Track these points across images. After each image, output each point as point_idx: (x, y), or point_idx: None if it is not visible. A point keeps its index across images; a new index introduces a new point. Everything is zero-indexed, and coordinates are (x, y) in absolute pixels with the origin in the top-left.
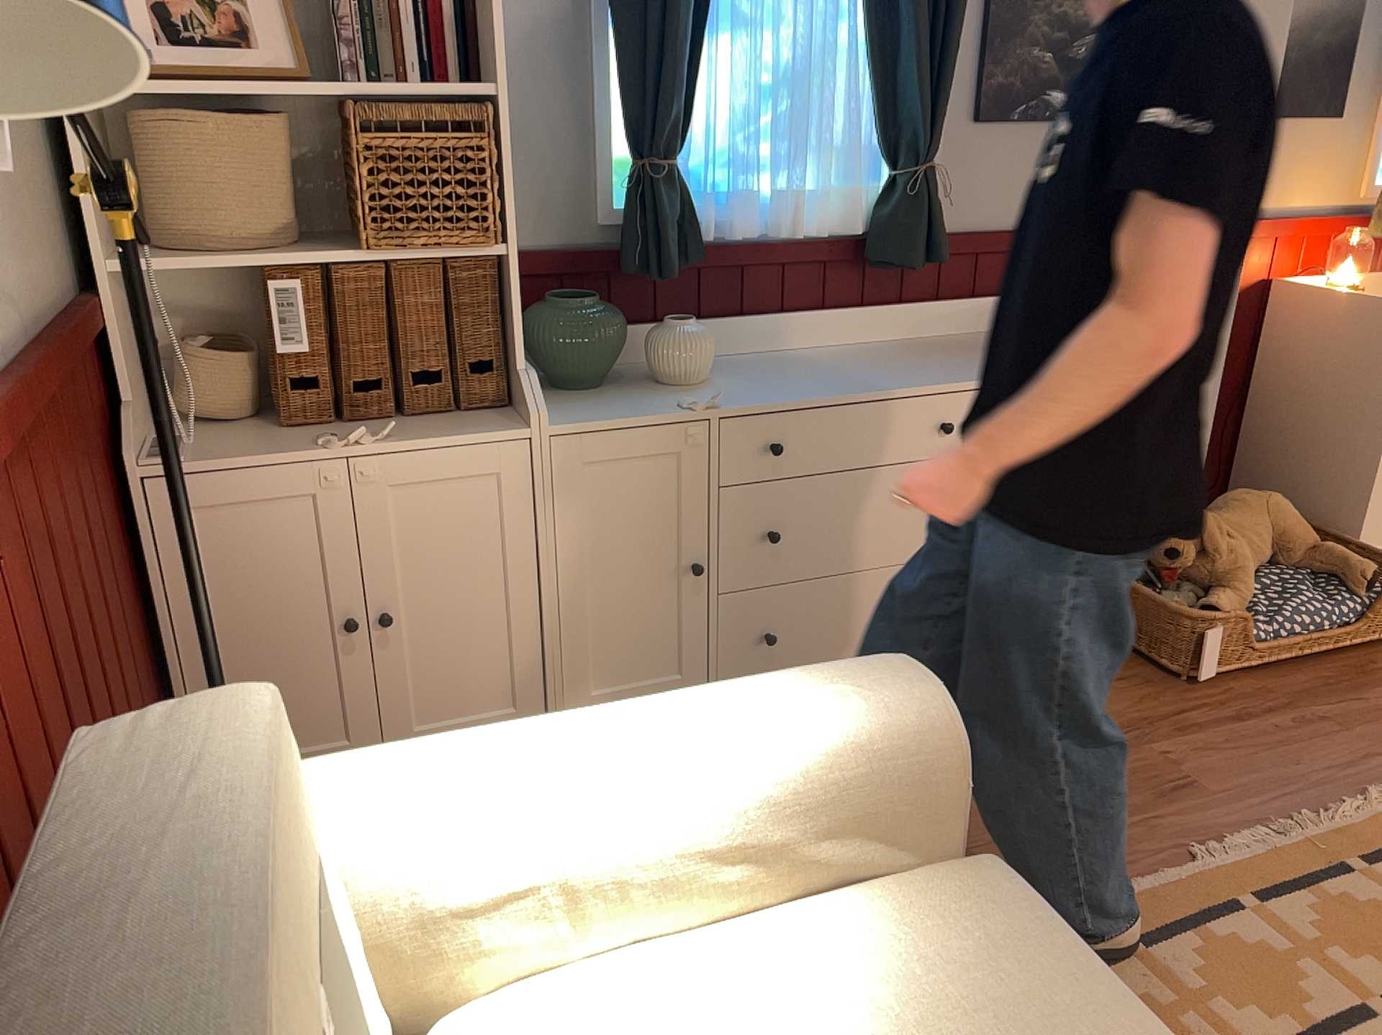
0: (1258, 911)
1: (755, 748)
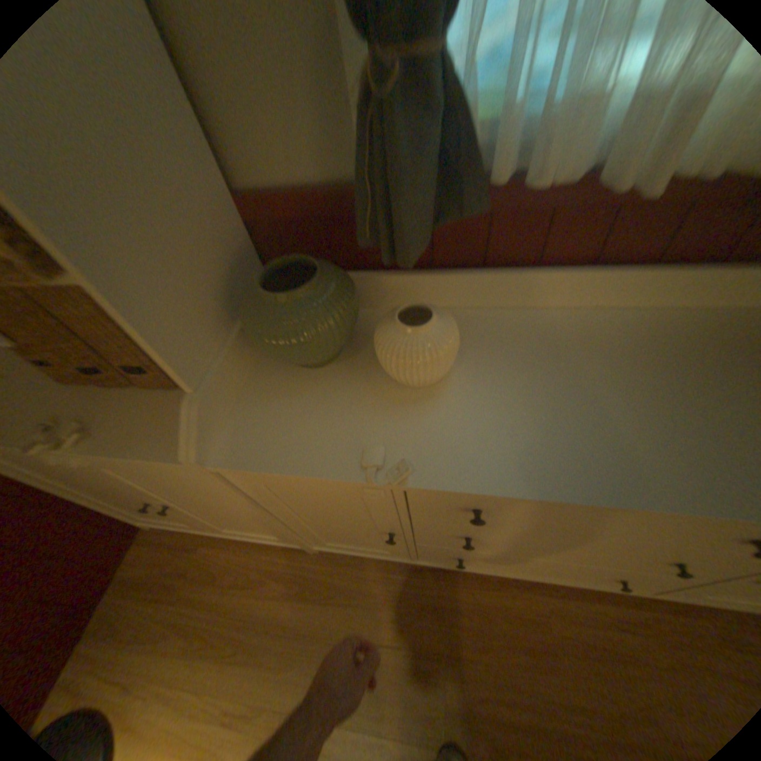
0: None
1: None
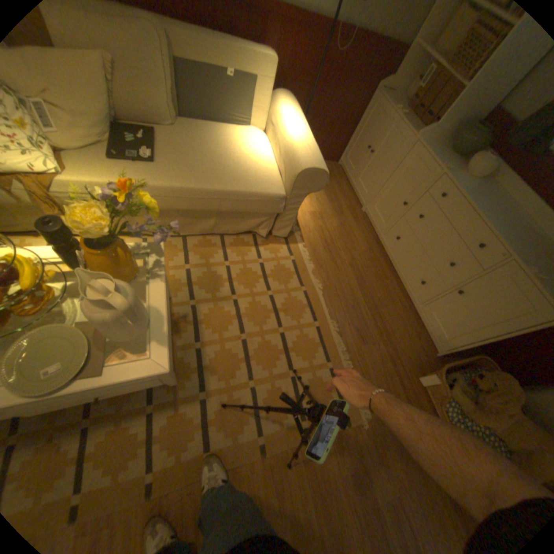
0: (313, 325)
1: (294, 142)
